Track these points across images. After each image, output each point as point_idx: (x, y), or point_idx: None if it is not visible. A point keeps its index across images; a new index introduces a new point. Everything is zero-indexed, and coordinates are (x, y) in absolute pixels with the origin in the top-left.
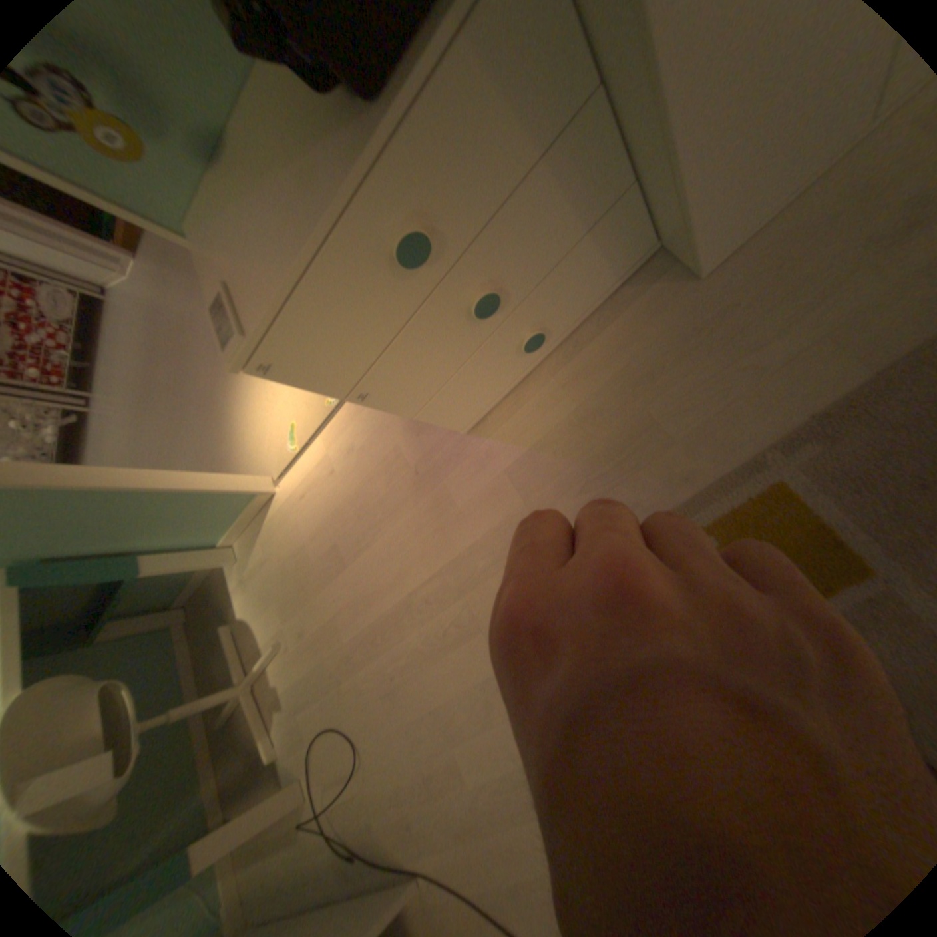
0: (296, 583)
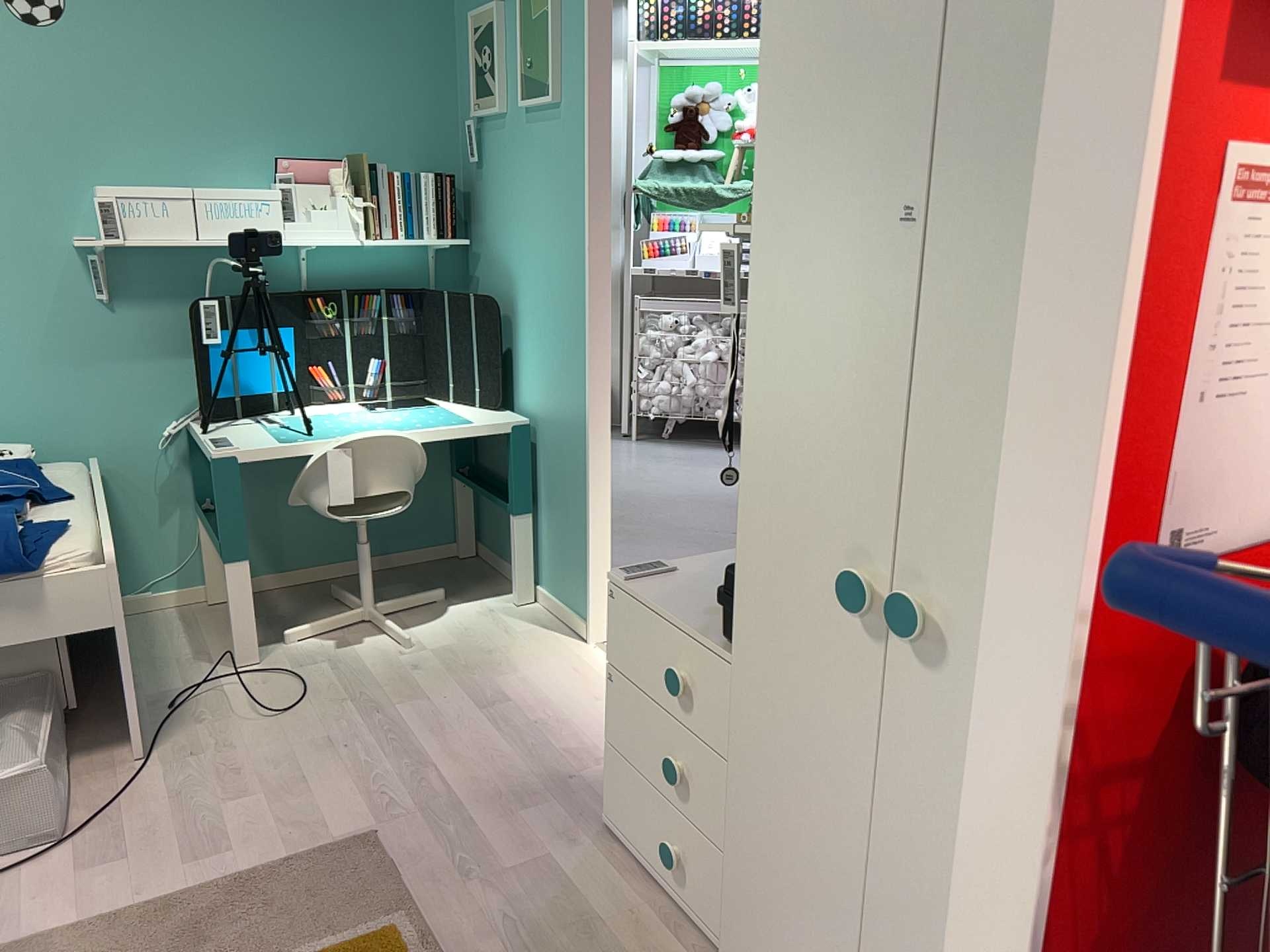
0: (471, 664)
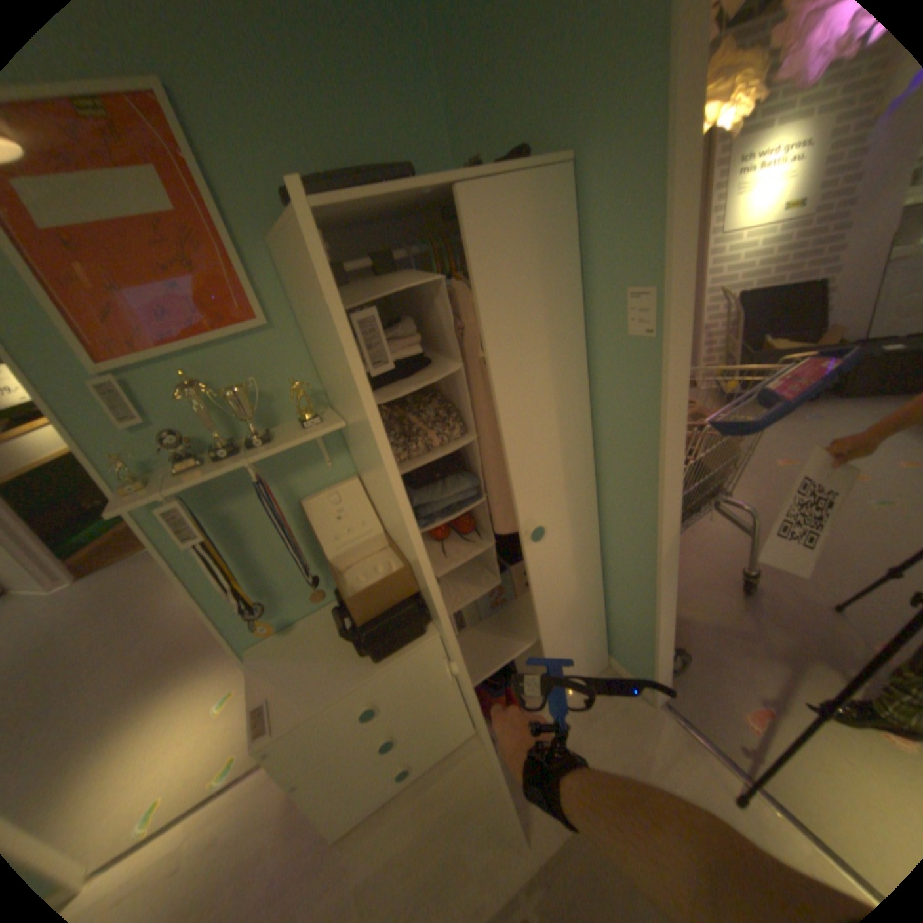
0: None
